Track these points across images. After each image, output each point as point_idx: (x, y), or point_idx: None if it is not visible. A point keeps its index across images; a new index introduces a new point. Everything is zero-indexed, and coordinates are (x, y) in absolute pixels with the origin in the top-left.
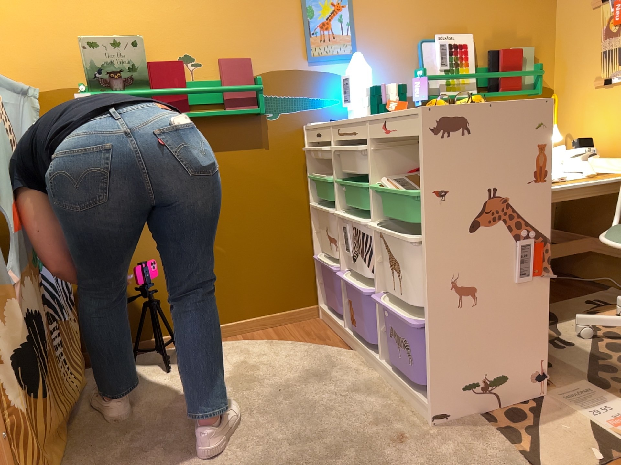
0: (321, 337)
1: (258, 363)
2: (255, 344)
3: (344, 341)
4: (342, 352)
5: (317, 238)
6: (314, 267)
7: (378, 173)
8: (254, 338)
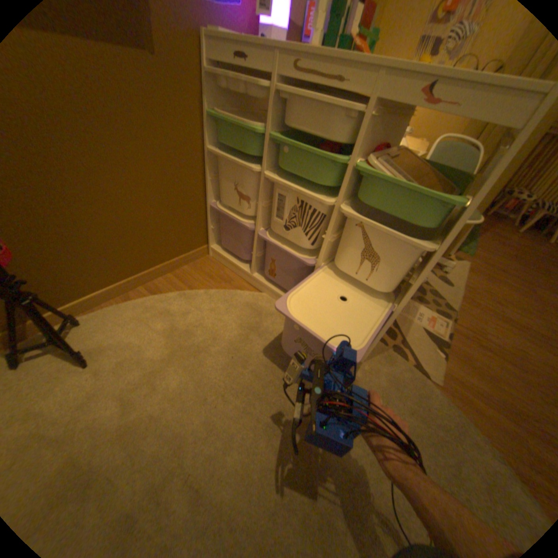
0: (226, 278)
1: (191, 325)
2: (170, 299)
3: (250, 282)
4: (257, 295)
5: (212, 186)
6: (206, 213)
7: (364, 146)
8: (161, 289)
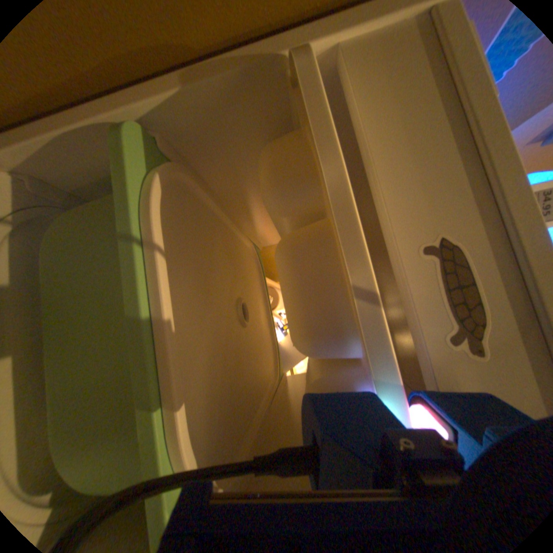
0: None
1: None
2: None
3: None
4: None
5: None
6: None
7: None
8: None
